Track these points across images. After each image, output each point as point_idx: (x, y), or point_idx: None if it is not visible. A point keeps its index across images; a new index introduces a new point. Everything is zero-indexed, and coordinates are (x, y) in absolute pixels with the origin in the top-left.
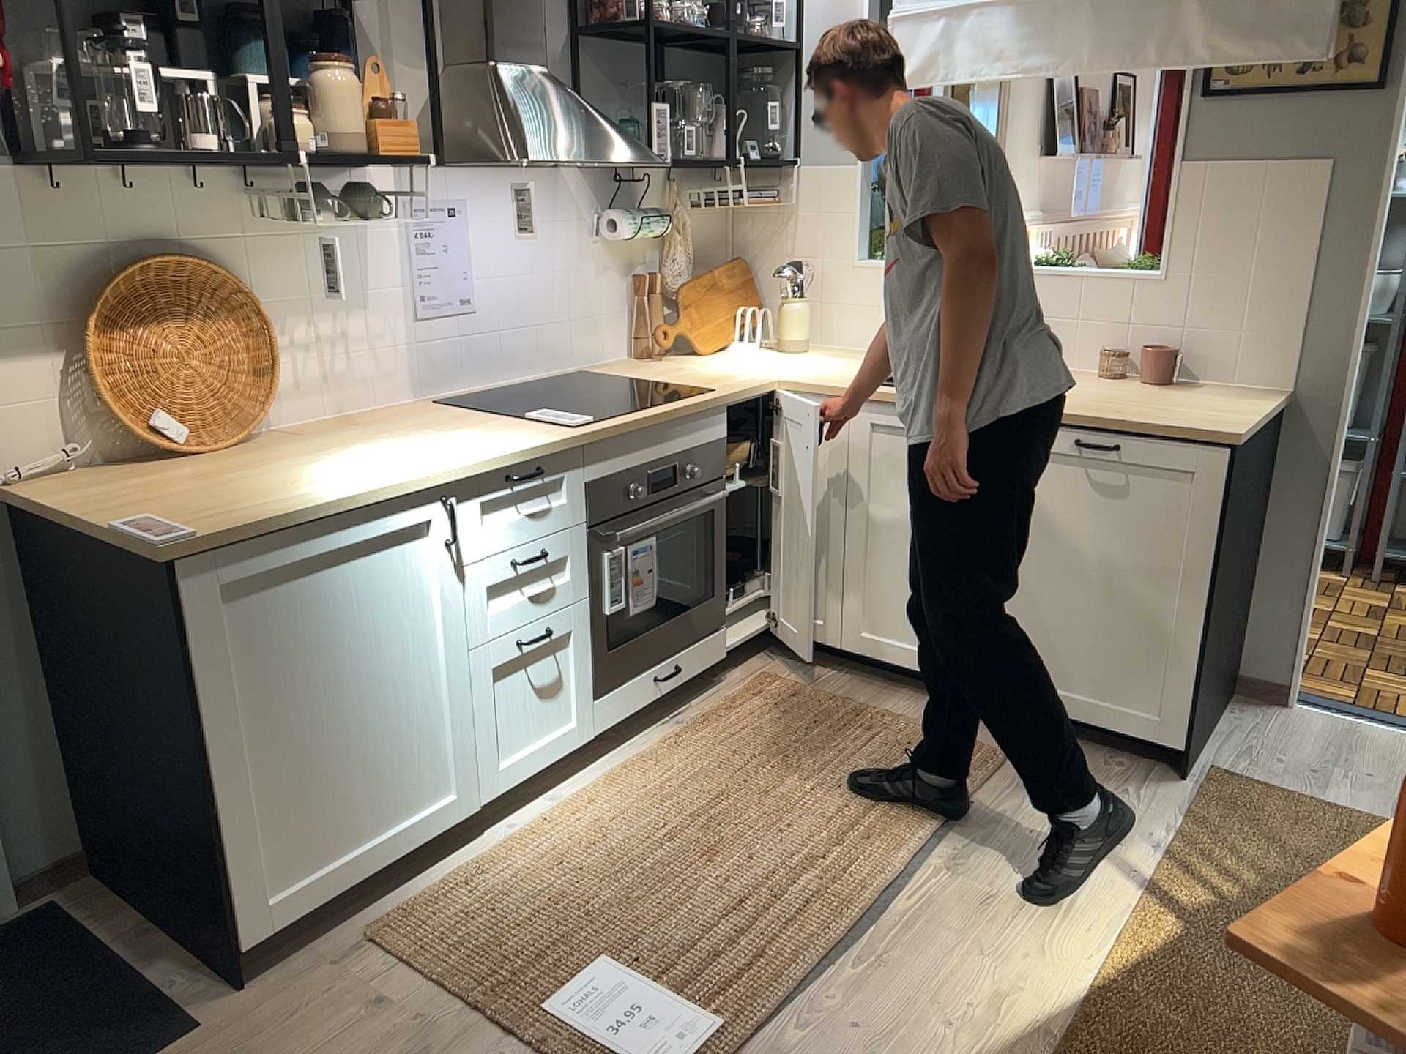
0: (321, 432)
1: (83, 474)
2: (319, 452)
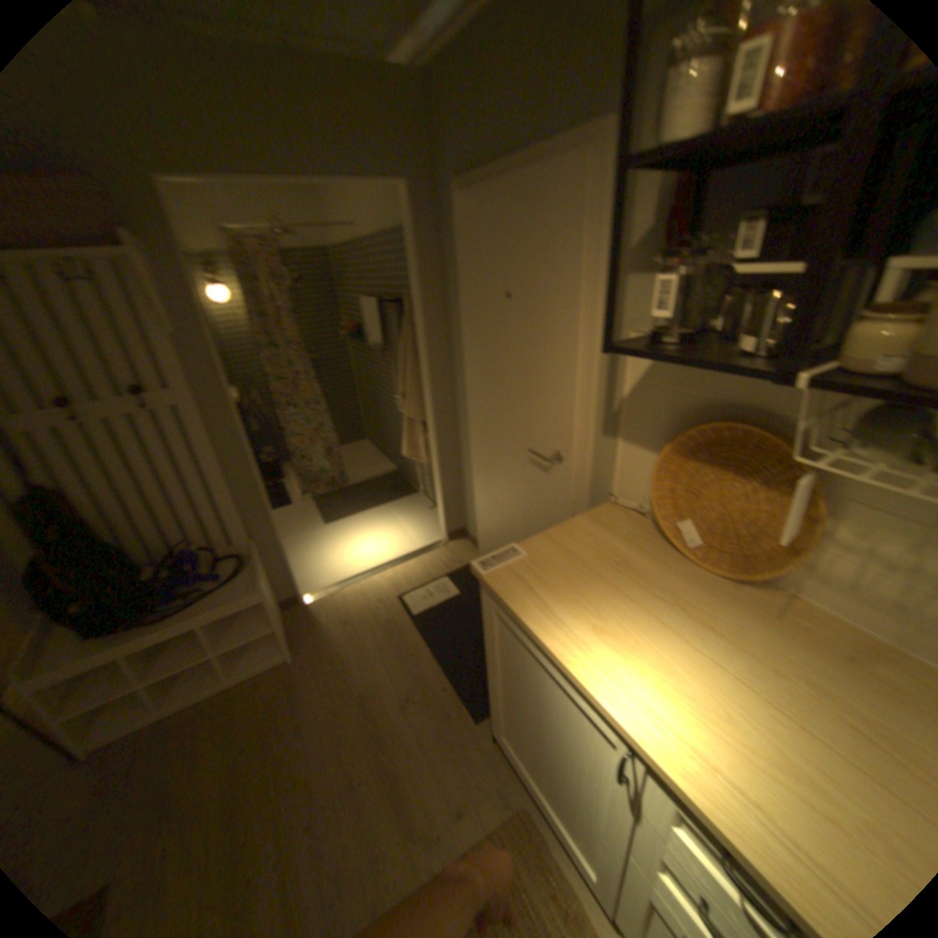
0: (809, 631)
1: (636, 519)
2: (715, 629)
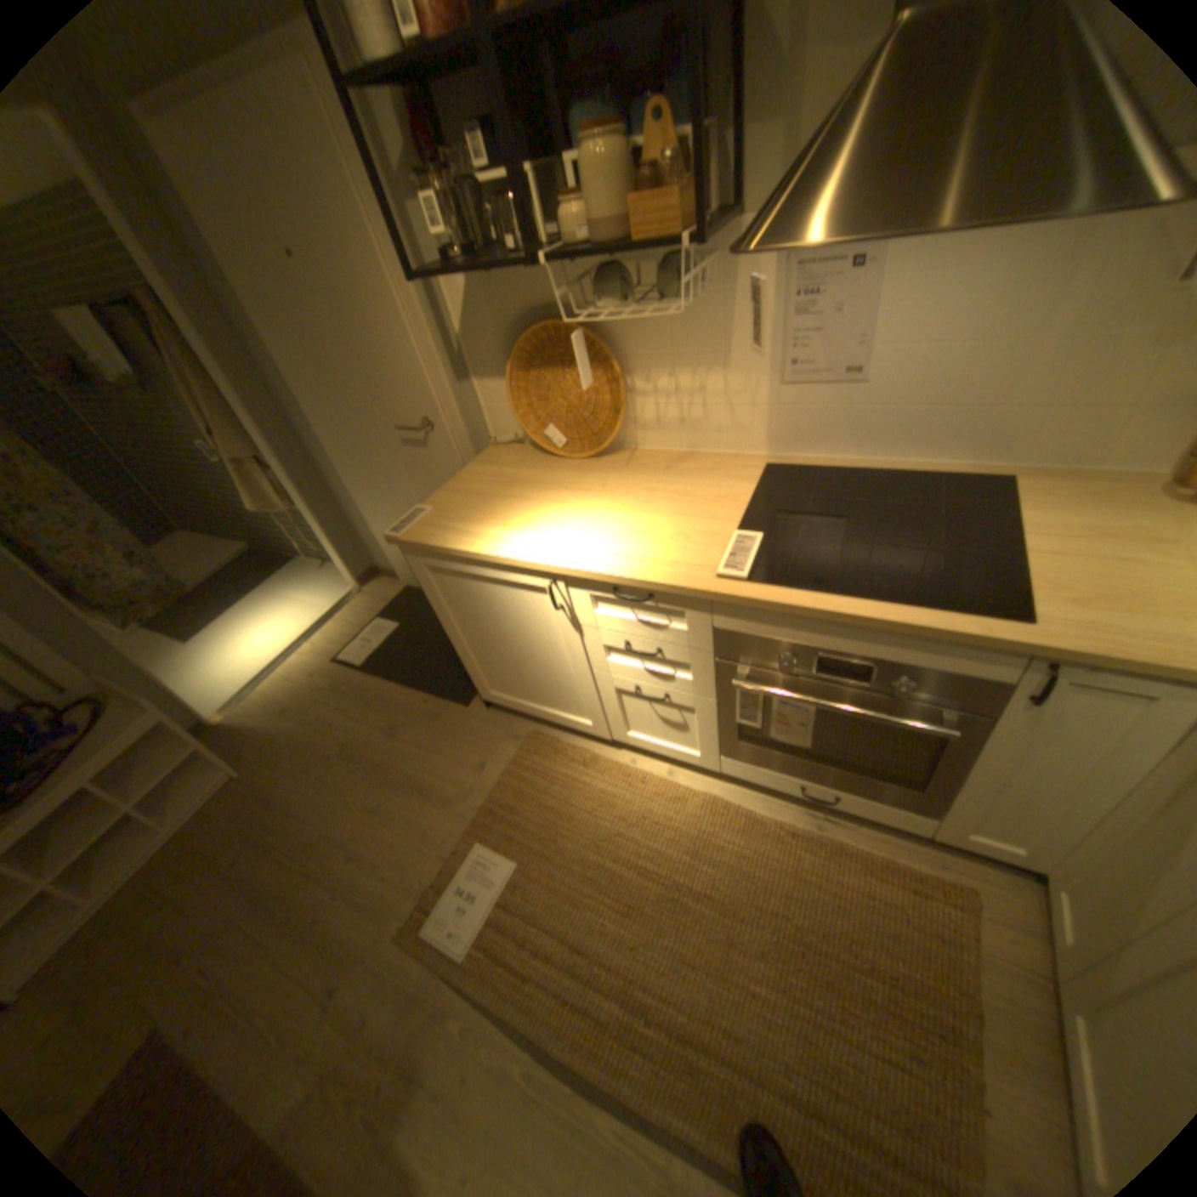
0: (643, 465)
1: (517, 448)
2: (587, 489)
